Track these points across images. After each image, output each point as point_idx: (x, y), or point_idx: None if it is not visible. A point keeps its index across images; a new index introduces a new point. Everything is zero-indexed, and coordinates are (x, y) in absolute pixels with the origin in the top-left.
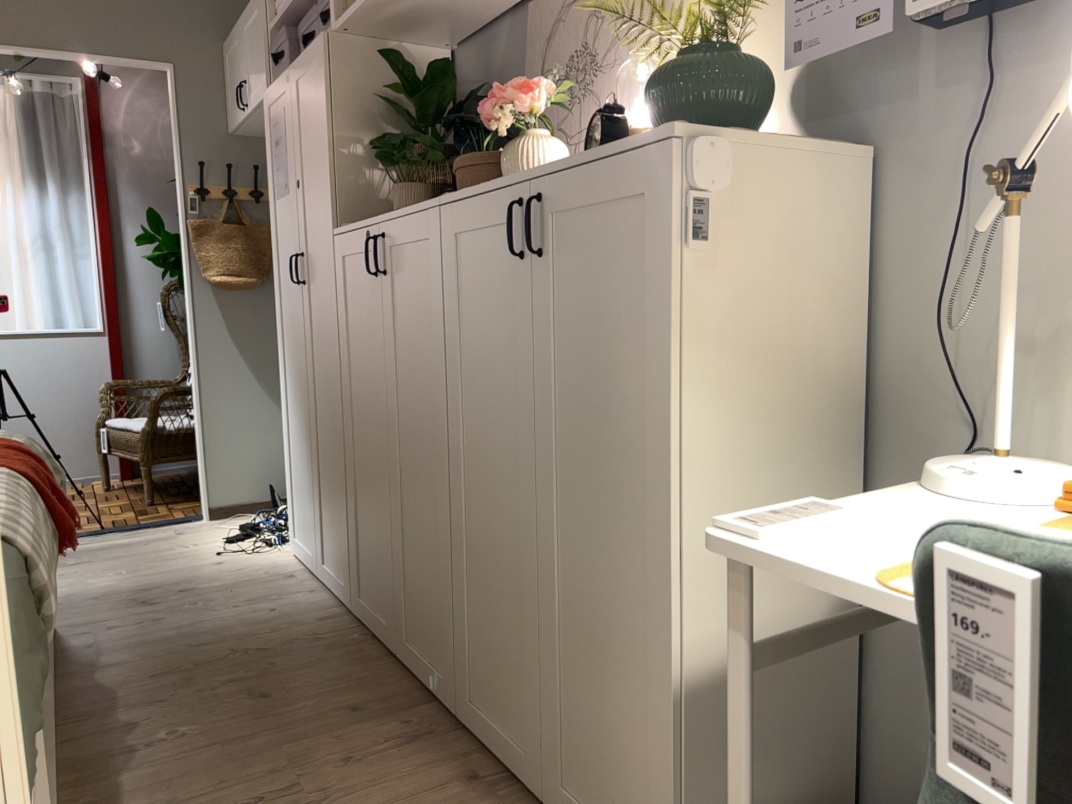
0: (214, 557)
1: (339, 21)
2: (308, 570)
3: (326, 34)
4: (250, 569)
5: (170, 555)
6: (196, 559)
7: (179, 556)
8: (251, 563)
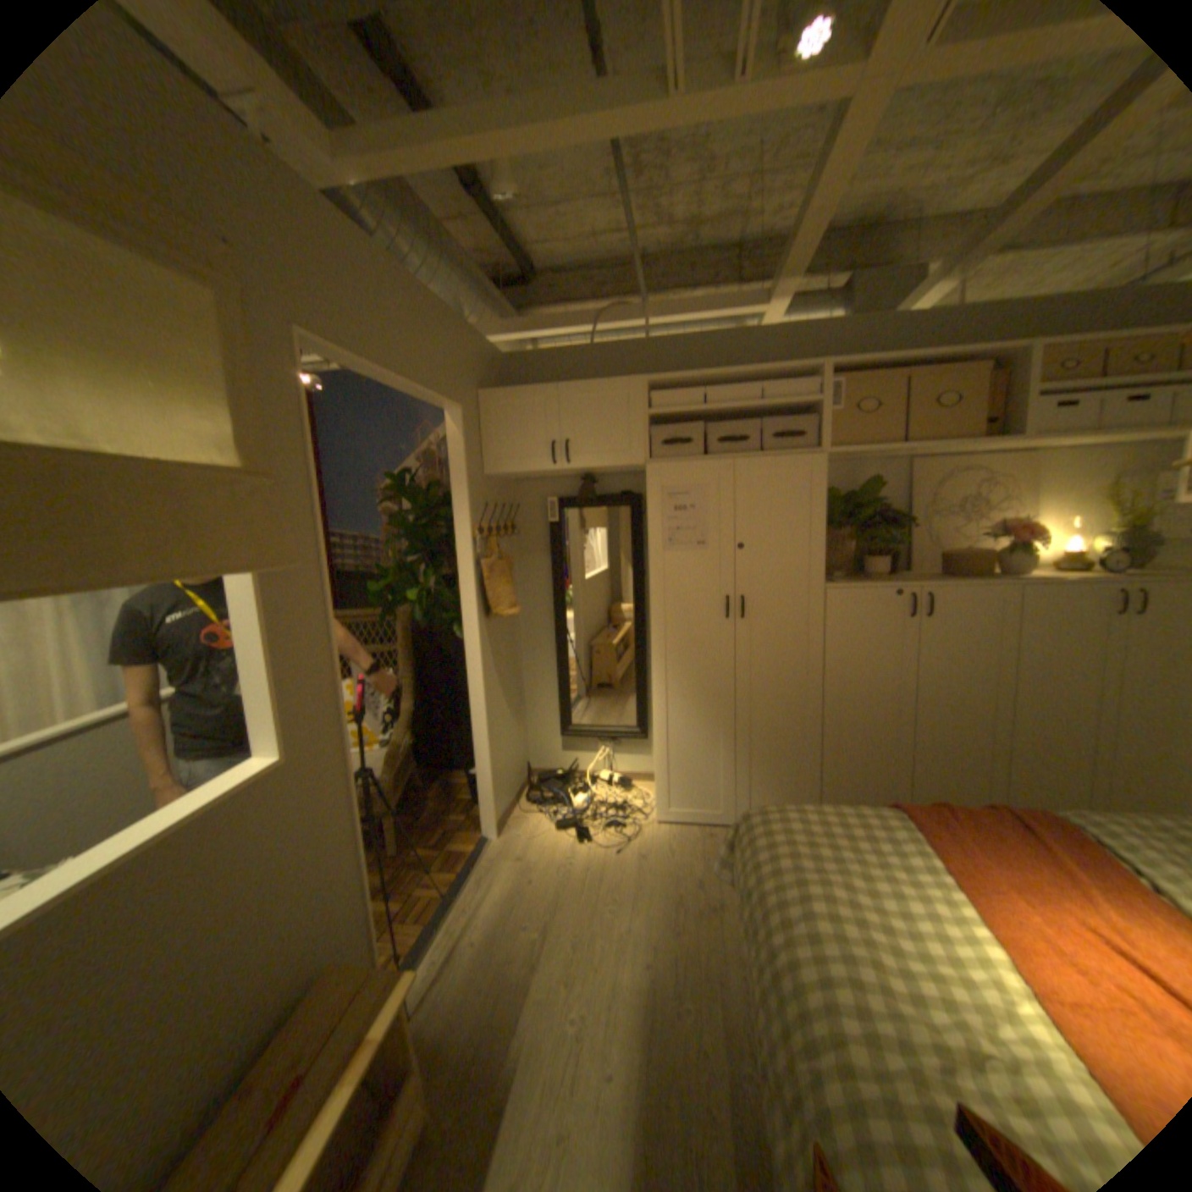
0: (622, 858)
1: (840, 453)
2: (704, 827)
3: (823, 457)
4: (673, 848)
5: (586, 877)
6: (617, 867)
7: (597, 874)
8: (659, 846)
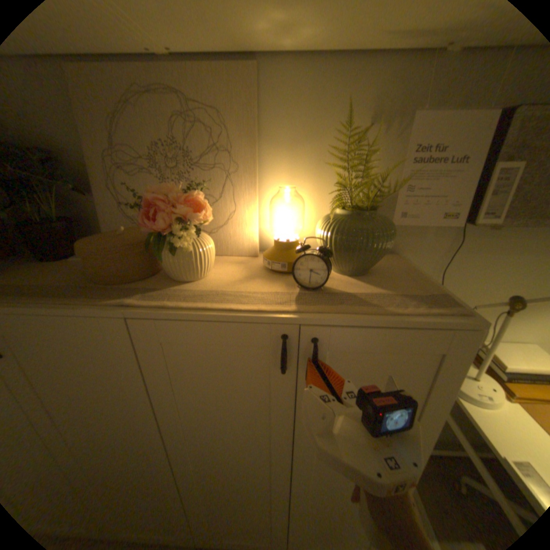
0: None
1: None
2: None
3: None
4: None
5: None
6: None
7: None
8: None
